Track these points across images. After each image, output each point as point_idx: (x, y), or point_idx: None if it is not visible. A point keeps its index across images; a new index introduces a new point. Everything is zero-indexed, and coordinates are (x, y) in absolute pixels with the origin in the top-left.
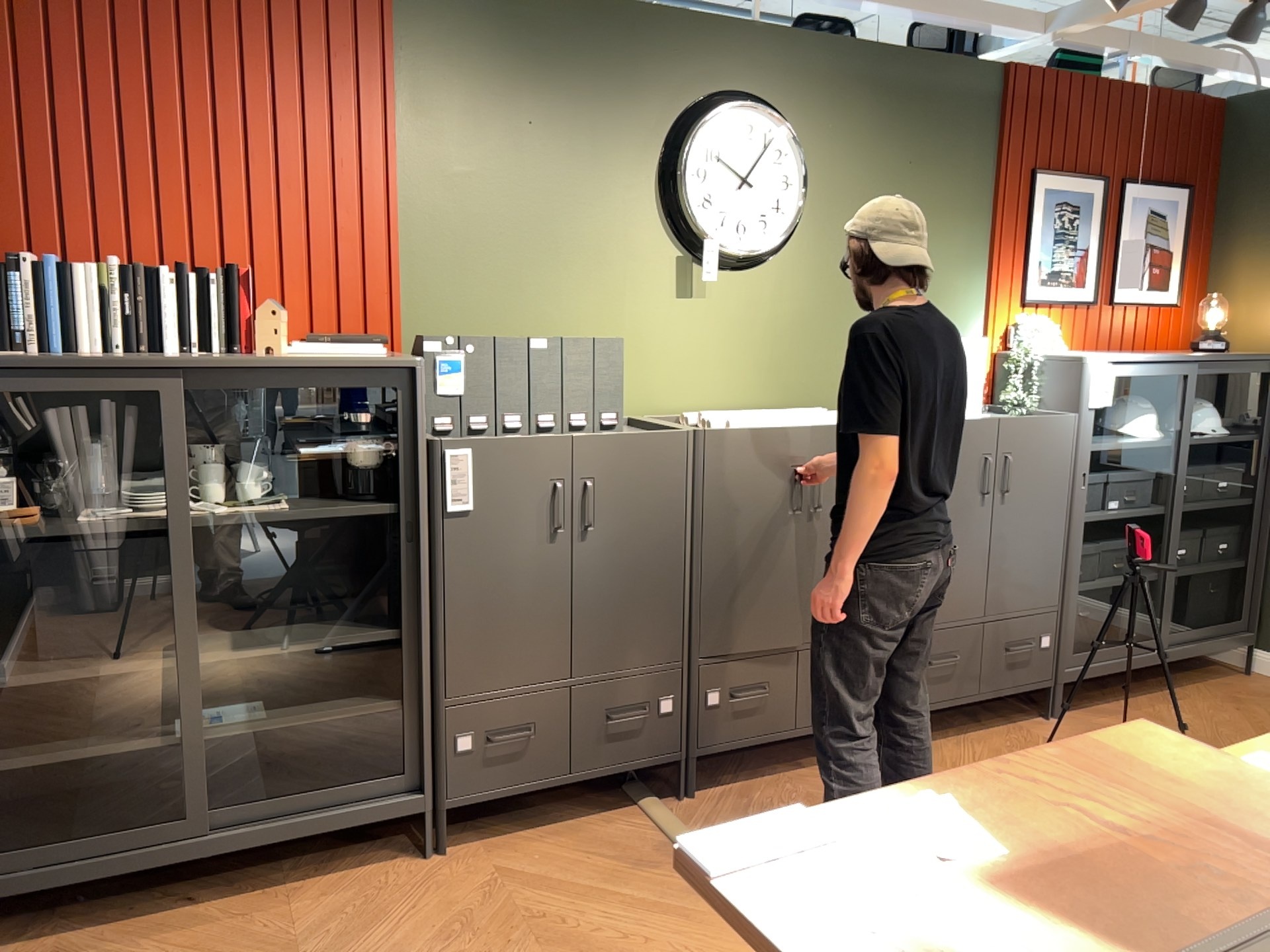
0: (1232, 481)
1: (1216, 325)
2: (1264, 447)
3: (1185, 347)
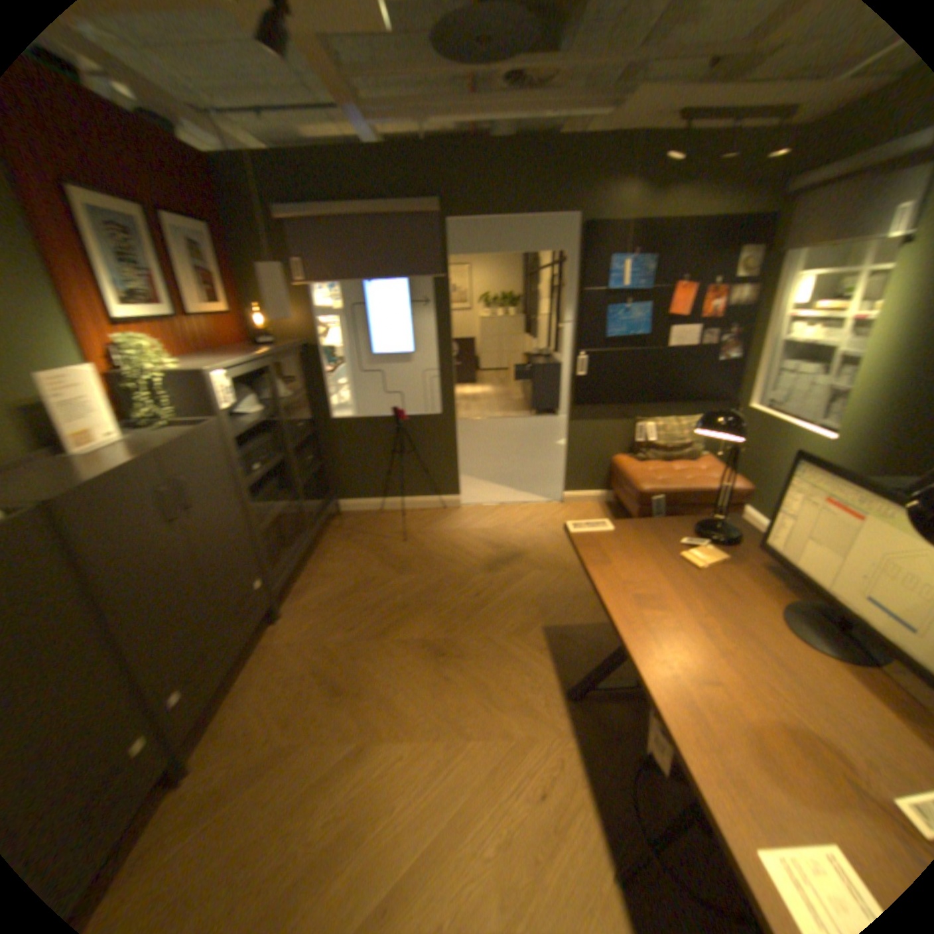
0: (306, 421)
1: (259, 324)
2: (314, 397)
3: (245, 341)
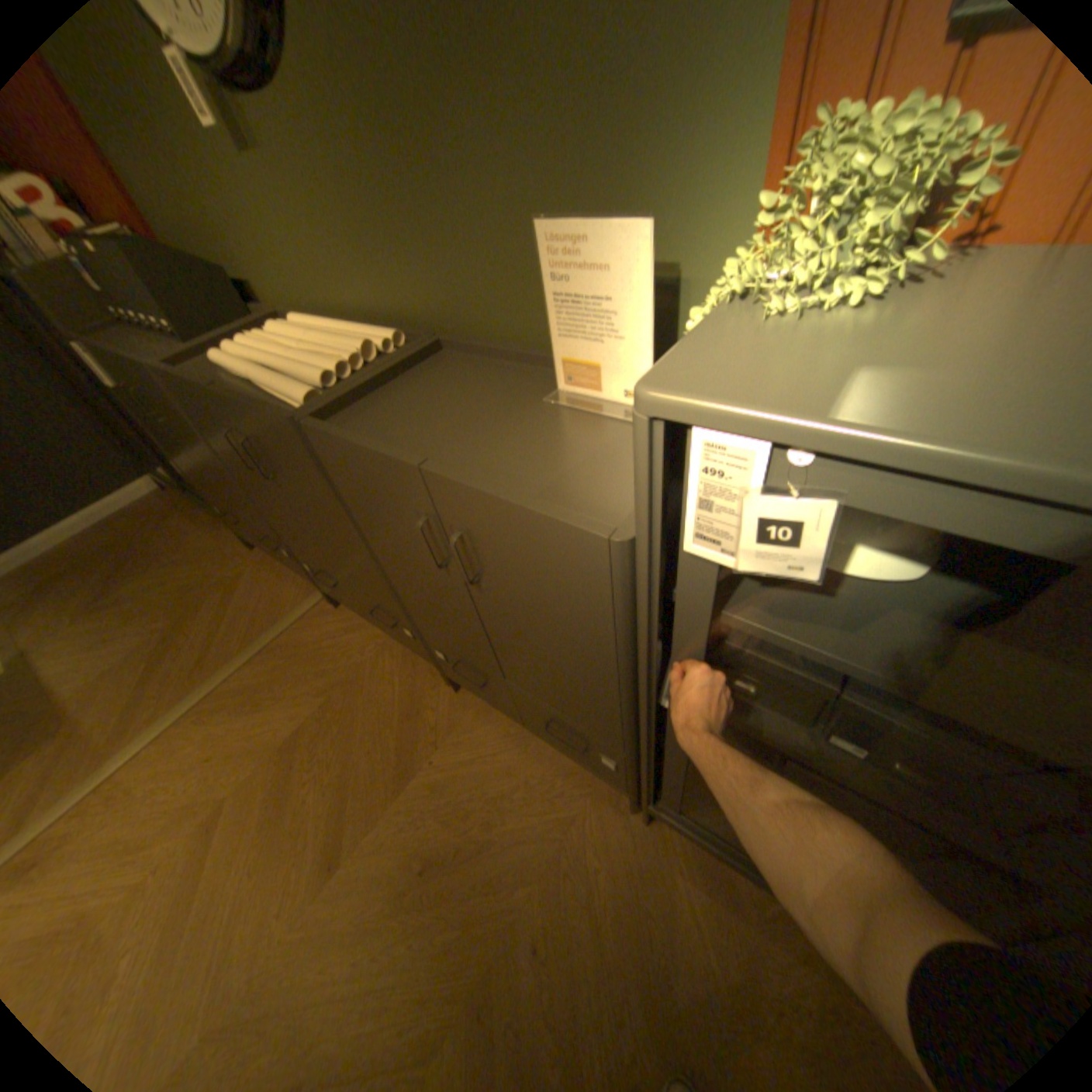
0: None
1: None
2: None
3: None
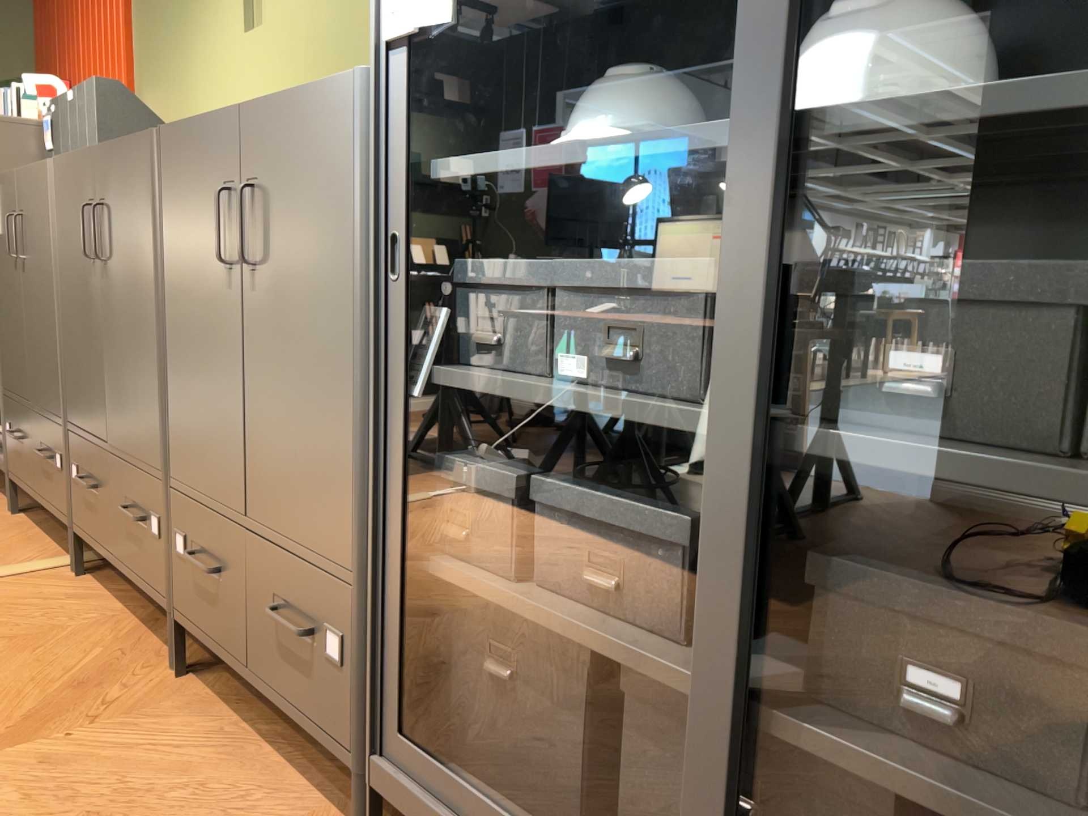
0: None
1: None
2: None
3: None
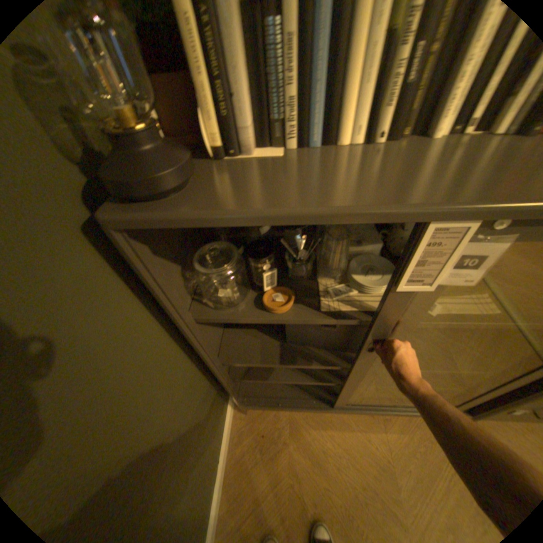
0: None
1: None
2: None
3: None
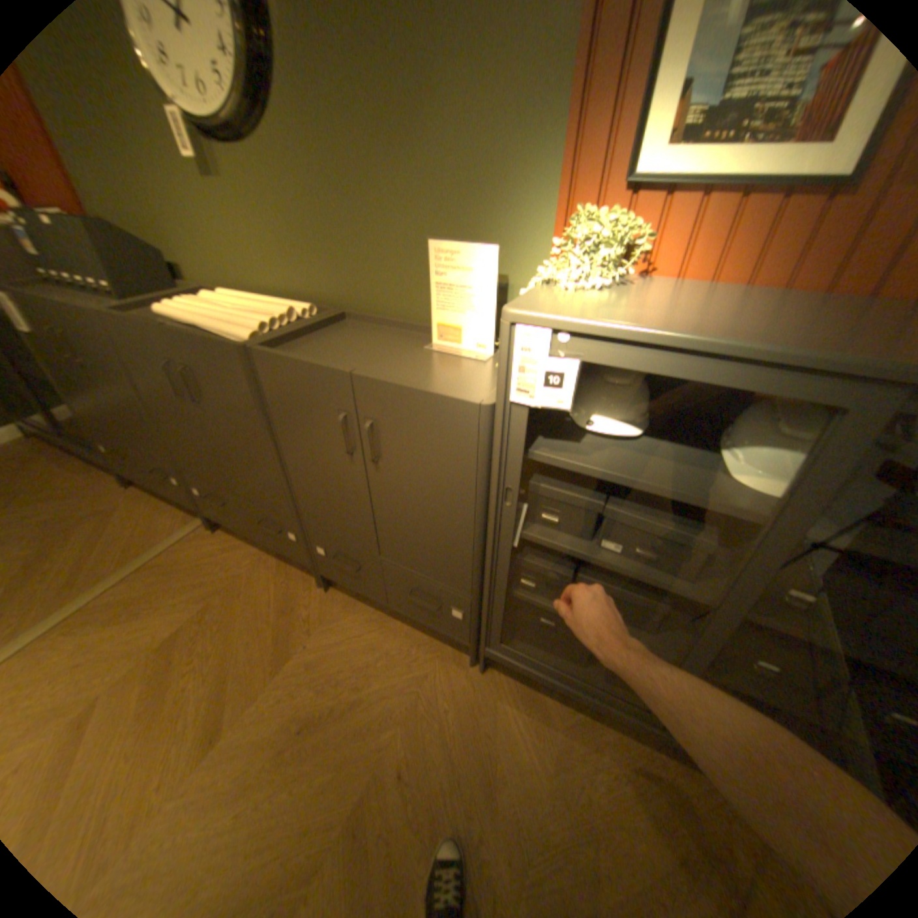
0: None
1: None
2: None
3: None
